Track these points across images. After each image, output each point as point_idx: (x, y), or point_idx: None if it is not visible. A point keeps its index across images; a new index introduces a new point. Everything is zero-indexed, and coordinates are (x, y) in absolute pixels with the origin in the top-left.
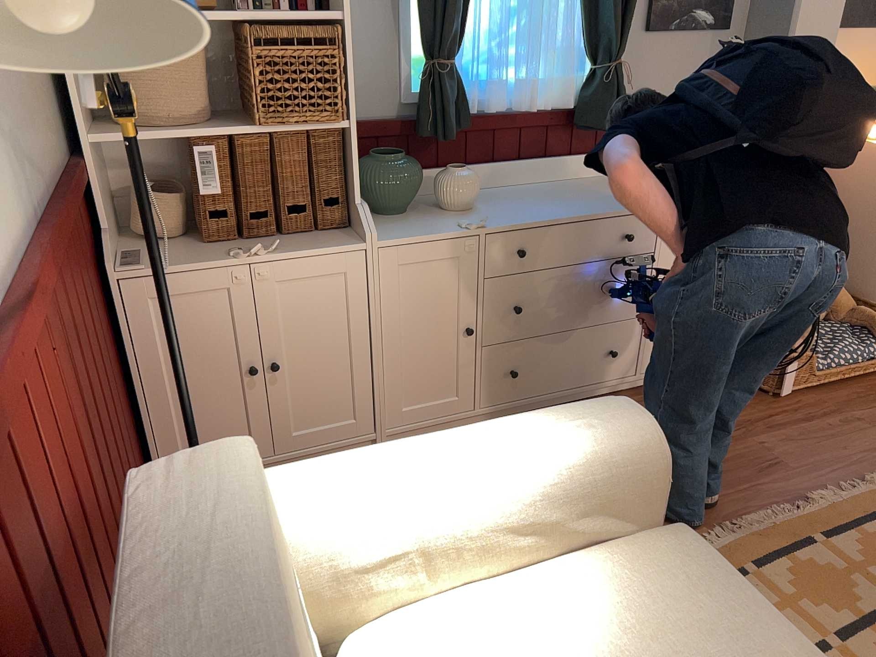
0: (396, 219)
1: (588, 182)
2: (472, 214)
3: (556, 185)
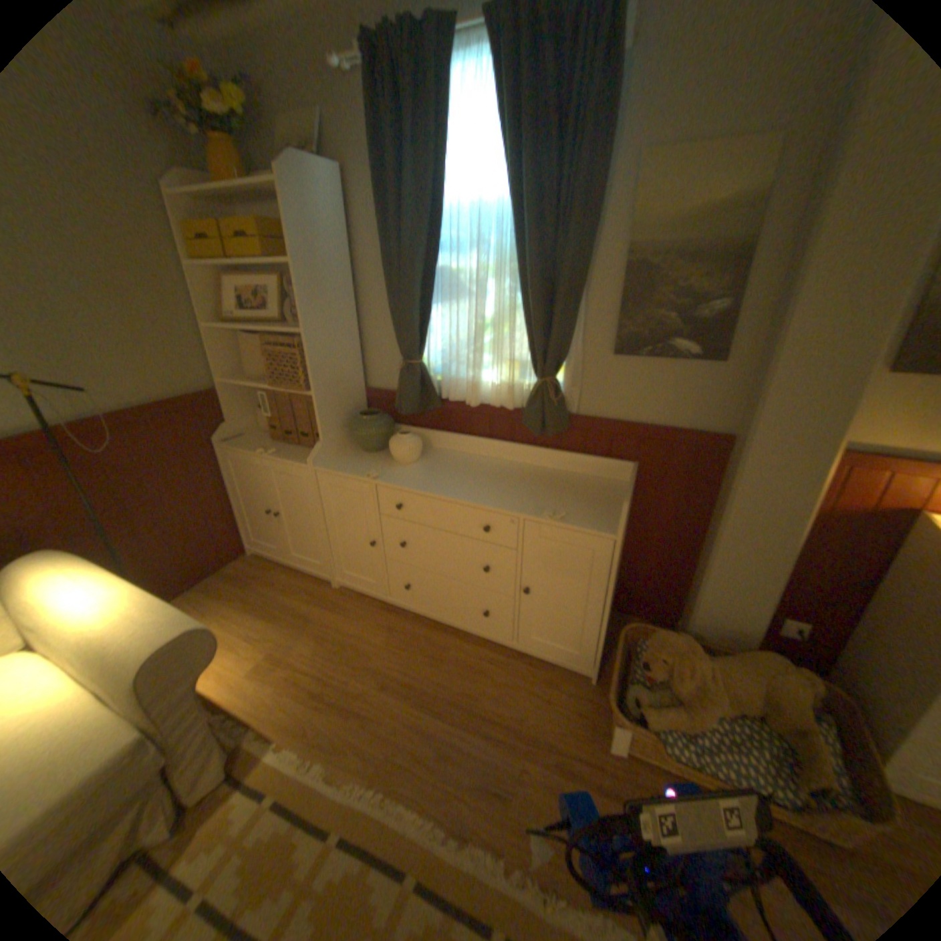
0: (362, 456)
1: (536, 471)
2: (400, 468)
3: (505, 466)
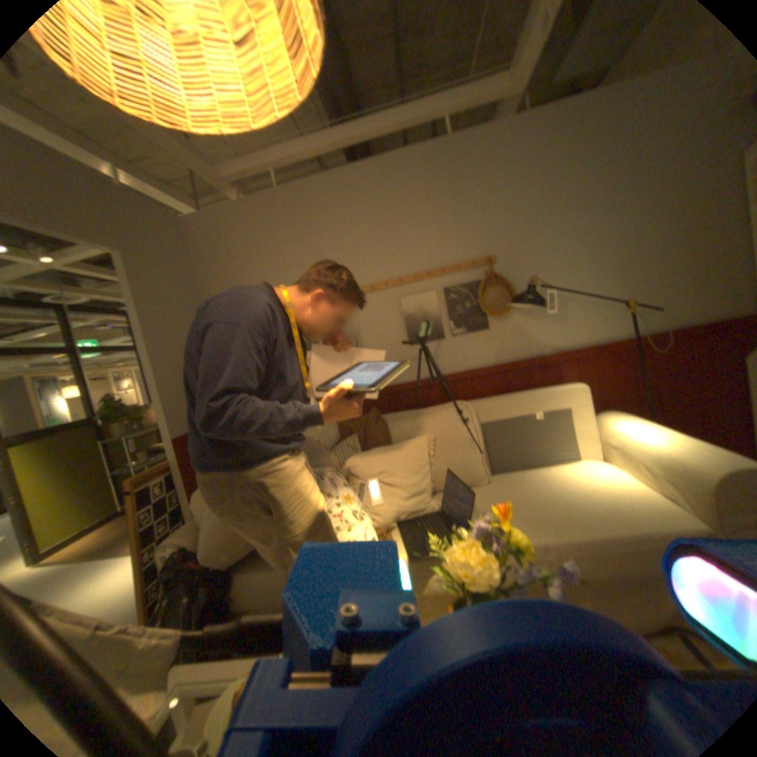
0: None
1: None
2: None
3: None
